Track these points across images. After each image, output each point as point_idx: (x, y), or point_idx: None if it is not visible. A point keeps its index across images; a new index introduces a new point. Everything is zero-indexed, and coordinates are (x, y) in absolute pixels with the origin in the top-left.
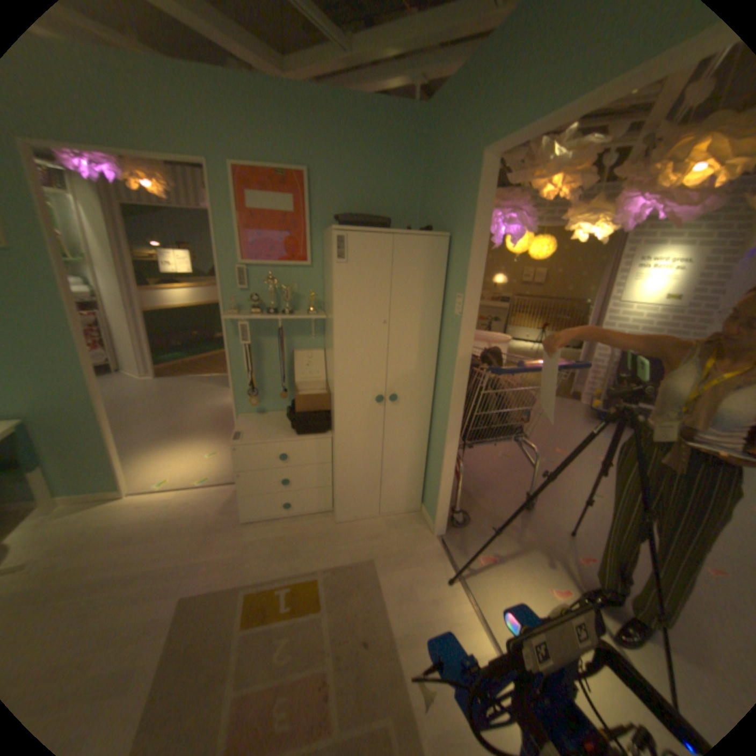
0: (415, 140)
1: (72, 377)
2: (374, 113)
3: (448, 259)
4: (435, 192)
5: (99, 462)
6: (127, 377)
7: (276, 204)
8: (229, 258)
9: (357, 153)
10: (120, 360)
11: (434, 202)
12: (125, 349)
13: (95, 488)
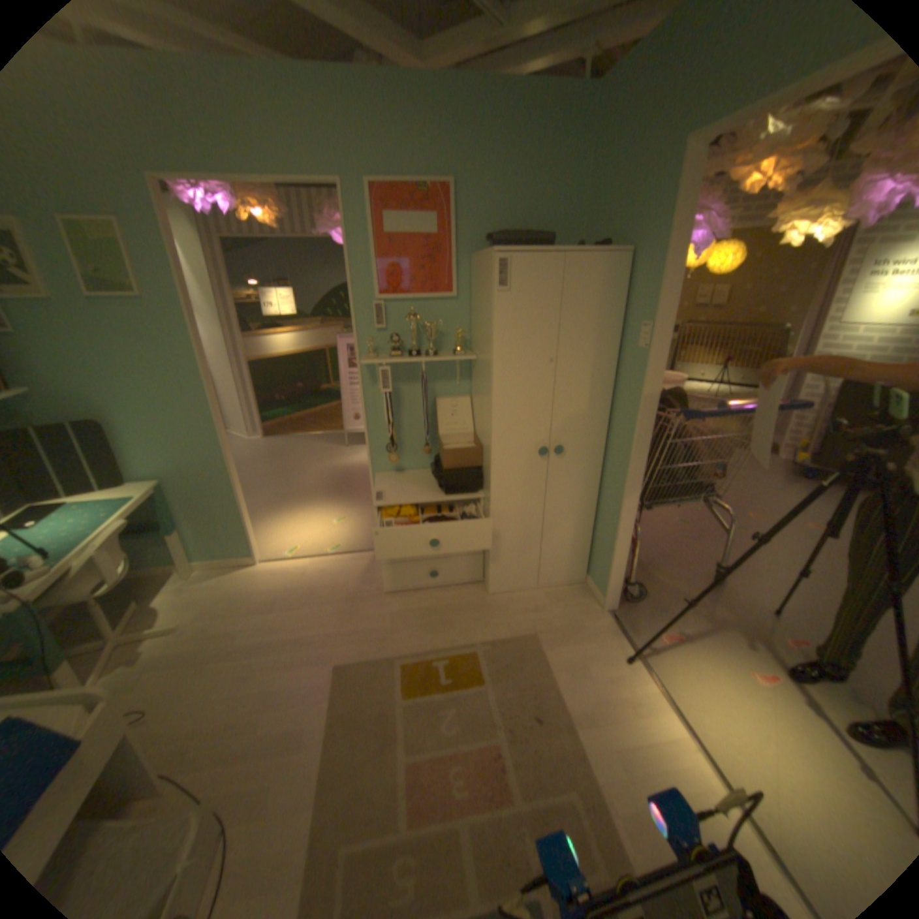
0: (583, 131)
1: (205, 434)
2: (533, 101)
3: (630, 279)
4: (611, 195)
5: (234, 525)
6: (235, 436)
7: (418, 225)
8: (366, 293)
9: (512, 154)
10: (226, 418)
11: (610, 208)
12: (231, 405)
13: (230, 553)
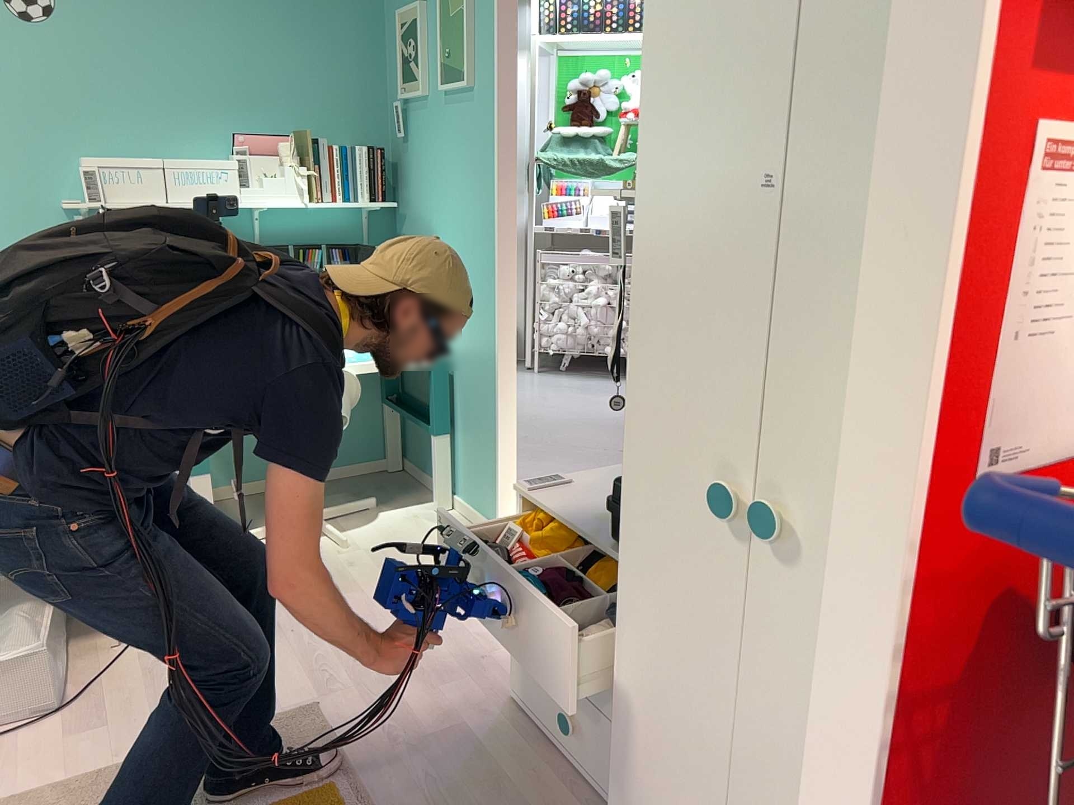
0: None
1: (489, 298)
2: None
3: None
4: None
5: (491, 461)
6: None
7: None
8: None
9: None
10: None
11: None
12: None
13: (483, 506)
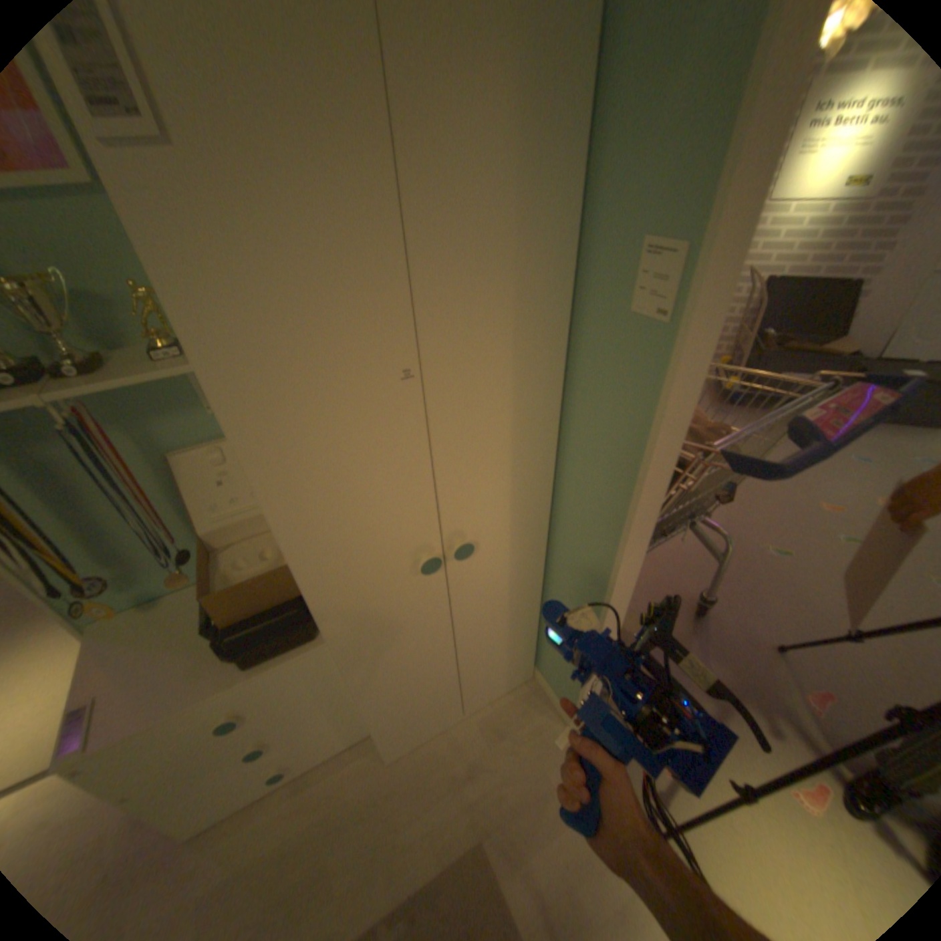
0: None
1: None
2: None
3: (600, 92)
4: None
5: None
6: None
7: None
8: None
9: None
10: None
11: None
12: None
13: None
